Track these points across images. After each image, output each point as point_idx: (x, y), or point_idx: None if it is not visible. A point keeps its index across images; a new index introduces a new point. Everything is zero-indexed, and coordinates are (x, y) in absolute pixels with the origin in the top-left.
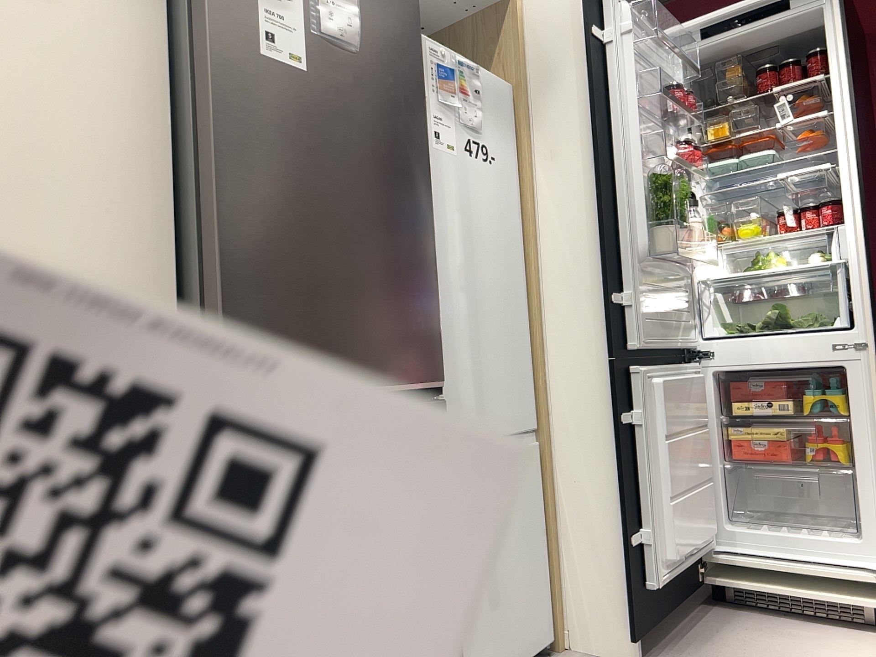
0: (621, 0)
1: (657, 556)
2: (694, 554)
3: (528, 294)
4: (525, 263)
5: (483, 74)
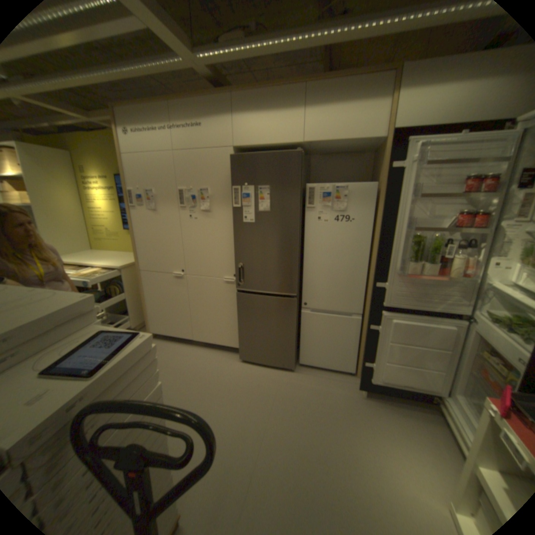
0: (420, 140)
1: (375, 375)
2: (416, 389)
3: (370, 268)
4: (371, 256)
5: (352, 187)
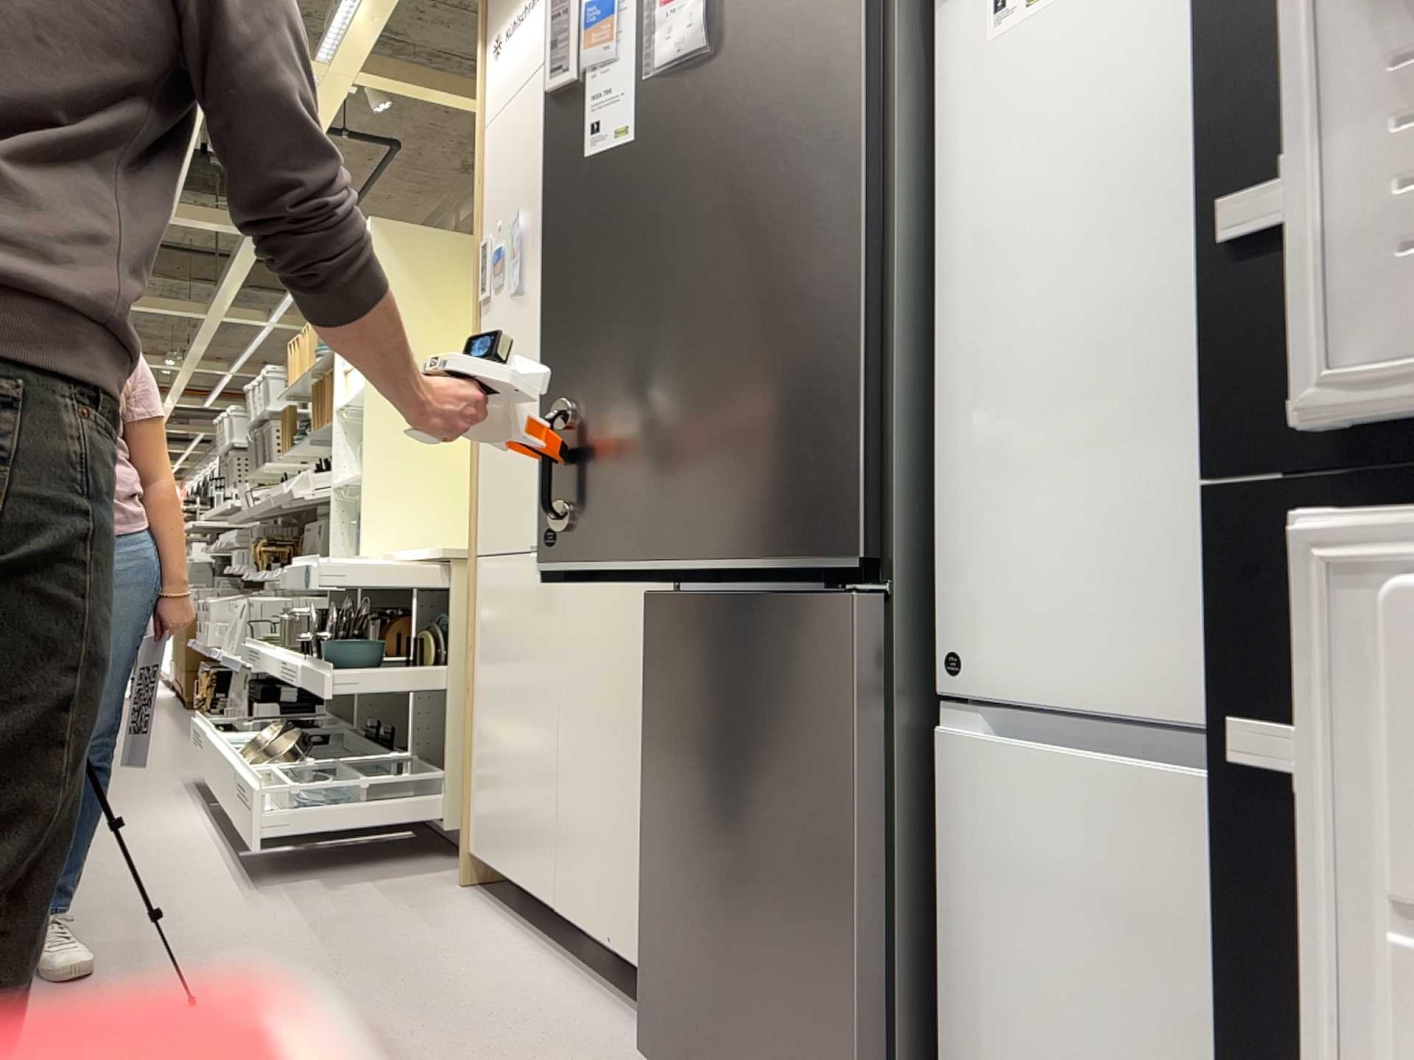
0: None
1: None
2: None
3: None
4: None
5: None
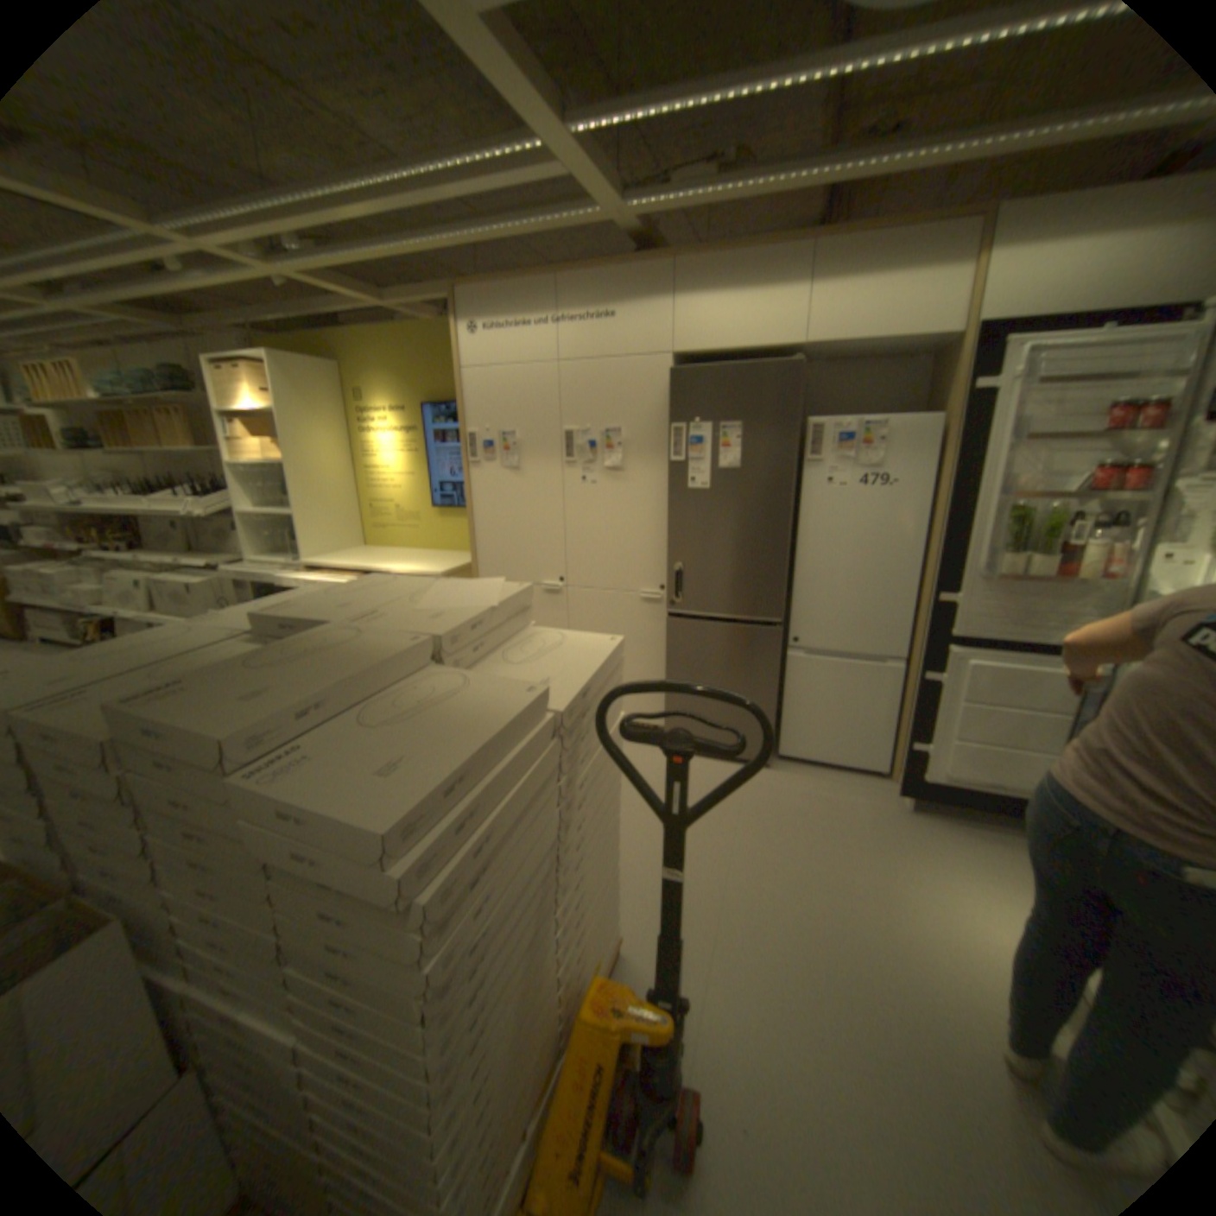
0: (1028, 343)
1: (932, 765)
2: (1011, 793)
3: (925, 572)
4: (929, 550)
5: (895, 423)
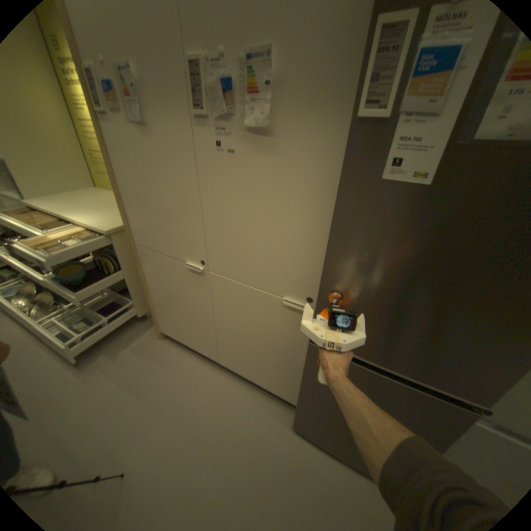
0: None
1: None
2: None
3: None
4: None
5: None
